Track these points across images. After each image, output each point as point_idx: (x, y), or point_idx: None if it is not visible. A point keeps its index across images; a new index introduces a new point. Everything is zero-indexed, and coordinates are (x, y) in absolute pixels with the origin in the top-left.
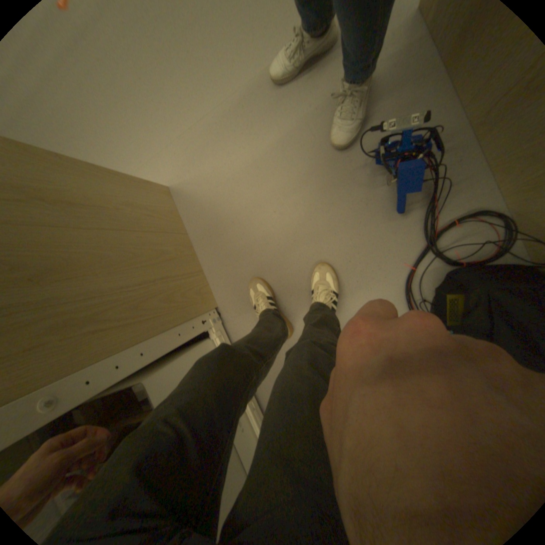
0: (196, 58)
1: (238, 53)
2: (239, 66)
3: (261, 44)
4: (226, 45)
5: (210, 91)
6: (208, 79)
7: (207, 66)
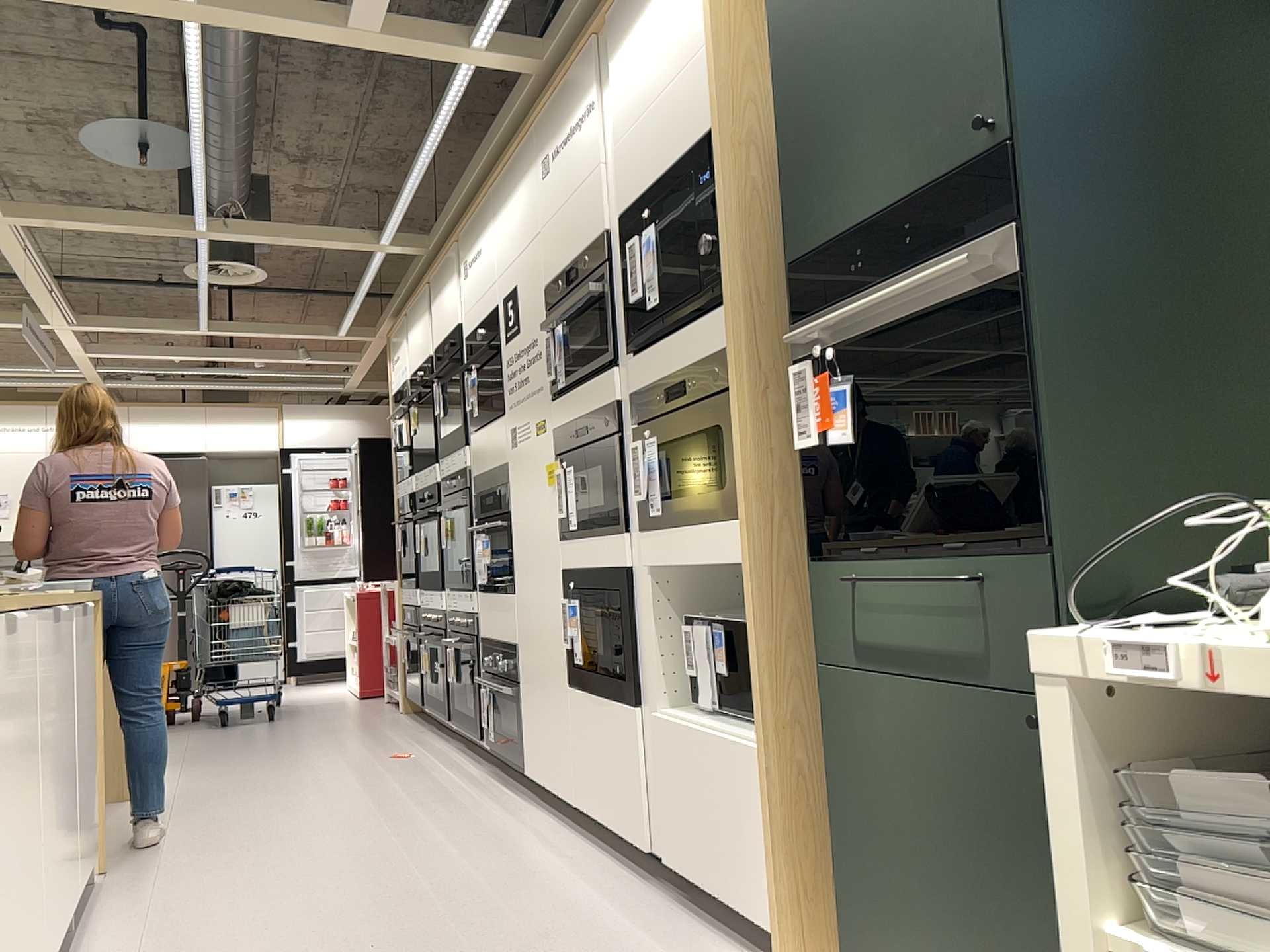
0: (233, 806)
1: (203, 820)
2: (190, 821)
3: (193, 827)
4: (221, 816)
5: (191, 812)
6: (204, 811)
7: (216, 810)
